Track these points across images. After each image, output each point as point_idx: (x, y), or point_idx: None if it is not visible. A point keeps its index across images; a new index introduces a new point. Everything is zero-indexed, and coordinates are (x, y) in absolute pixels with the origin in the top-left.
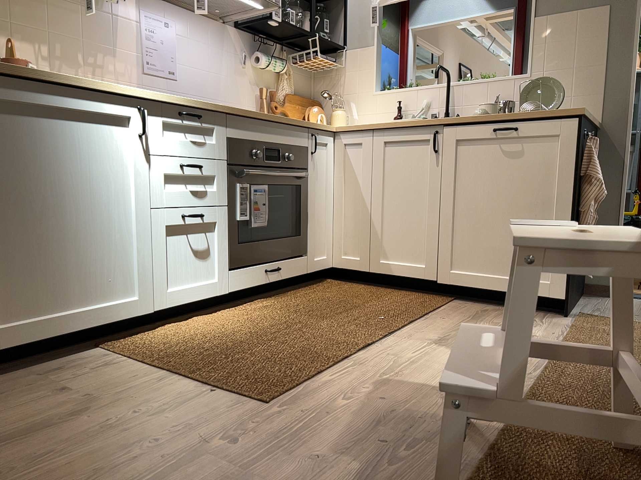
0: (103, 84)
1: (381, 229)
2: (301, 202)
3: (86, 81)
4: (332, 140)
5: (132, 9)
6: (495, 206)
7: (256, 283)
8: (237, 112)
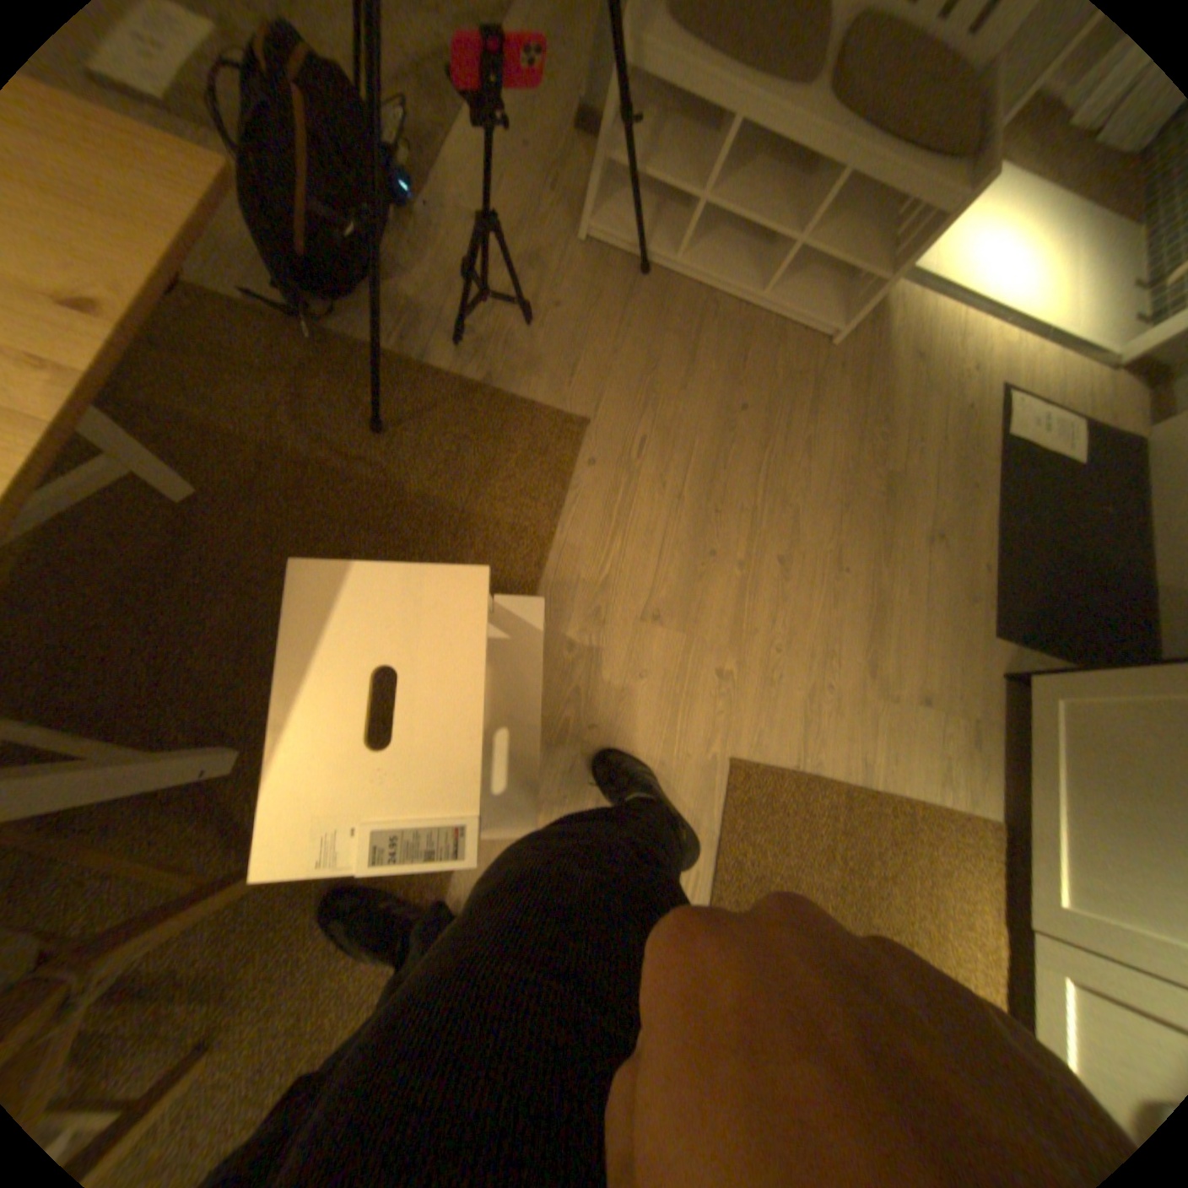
0: None
1: None
2: None
3: None
4: None
5: None
6: None
7: None
8: None
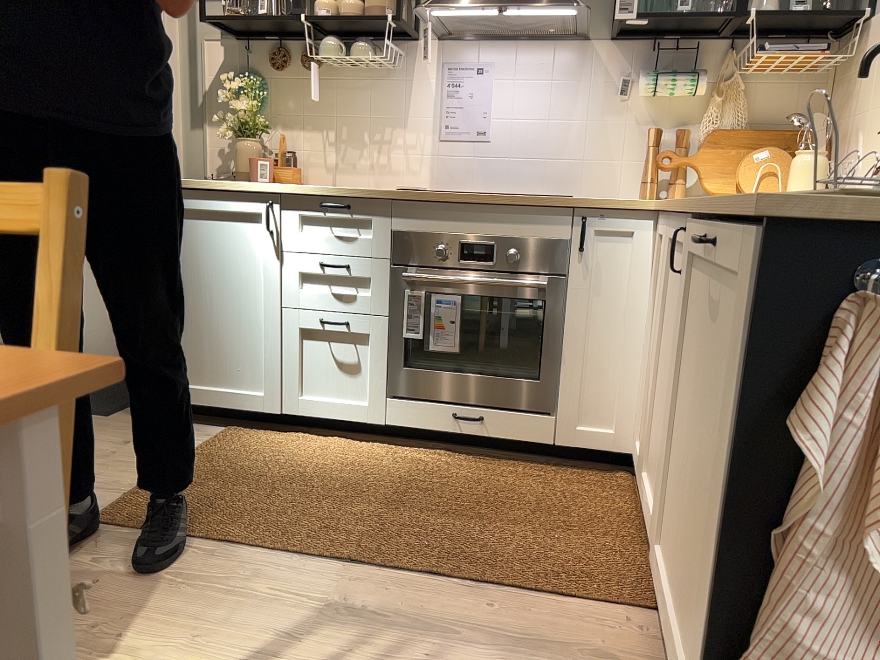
0: (234, 185)
1: (649, 414)
2: (547, 330)
3: (217, 184)
4: (648, 230)
5: (429, 66)
6: (692, 440)
7: (435, 428)
8: (405, 197)
